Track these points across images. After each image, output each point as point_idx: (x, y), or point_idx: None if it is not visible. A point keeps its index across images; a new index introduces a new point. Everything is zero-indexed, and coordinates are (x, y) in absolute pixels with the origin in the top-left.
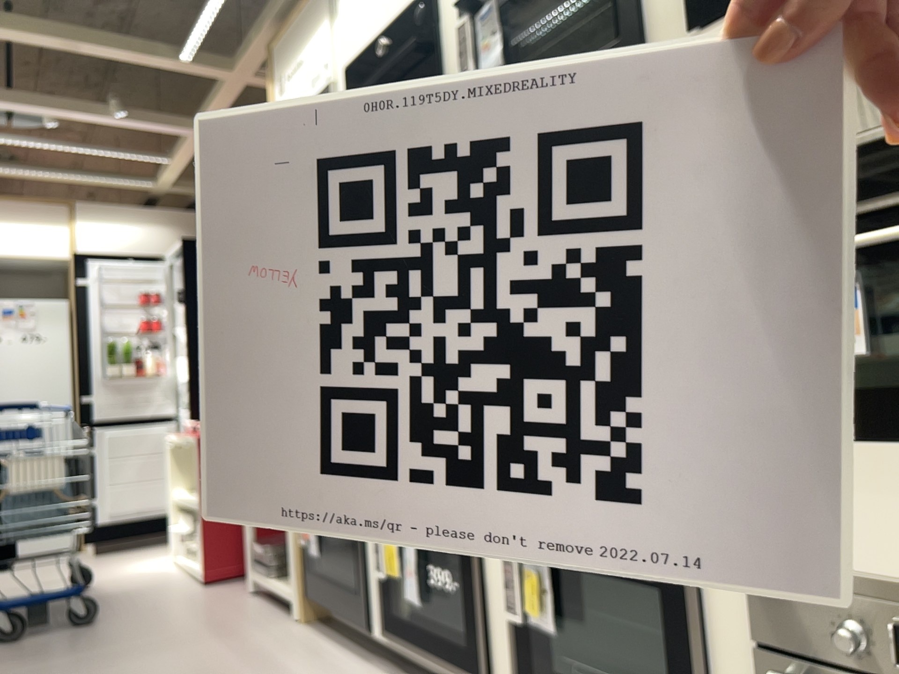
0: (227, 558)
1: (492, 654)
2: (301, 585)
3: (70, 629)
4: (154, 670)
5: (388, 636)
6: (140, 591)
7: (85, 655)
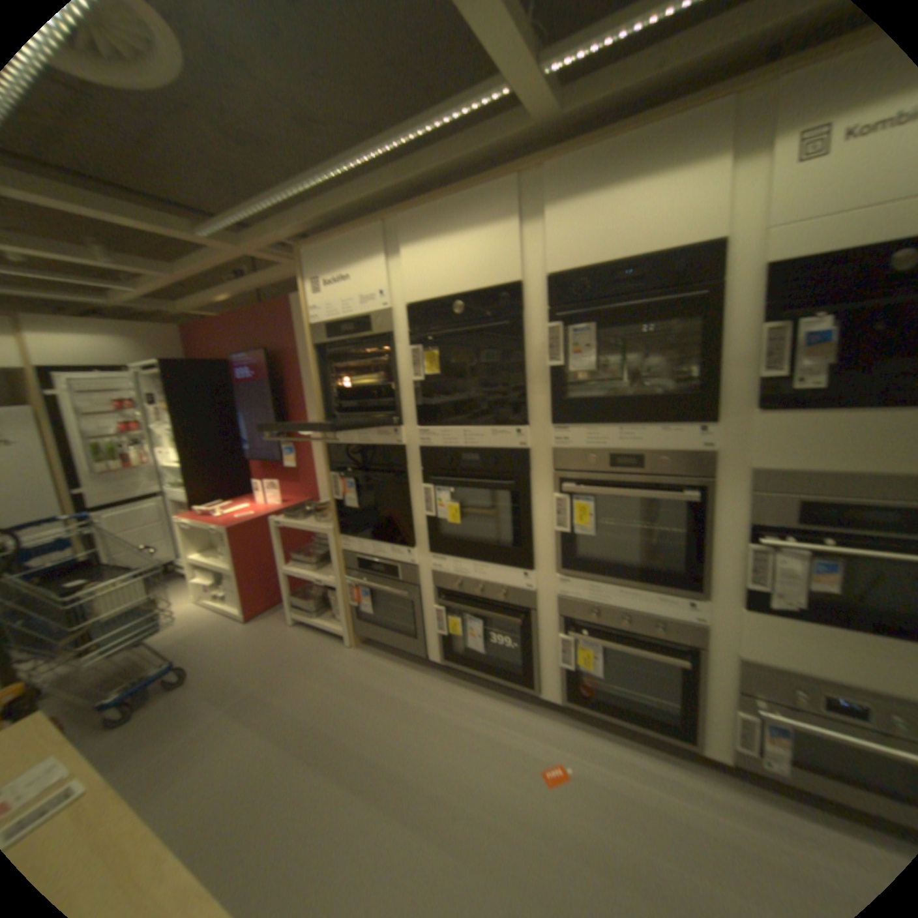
0: (260, 604)
1: (539, 678)
2: (352, 628)
3: (170, 695)
4: (284, 718)
5: (447, 663)
6: (195, 641)
7: (211, 719)
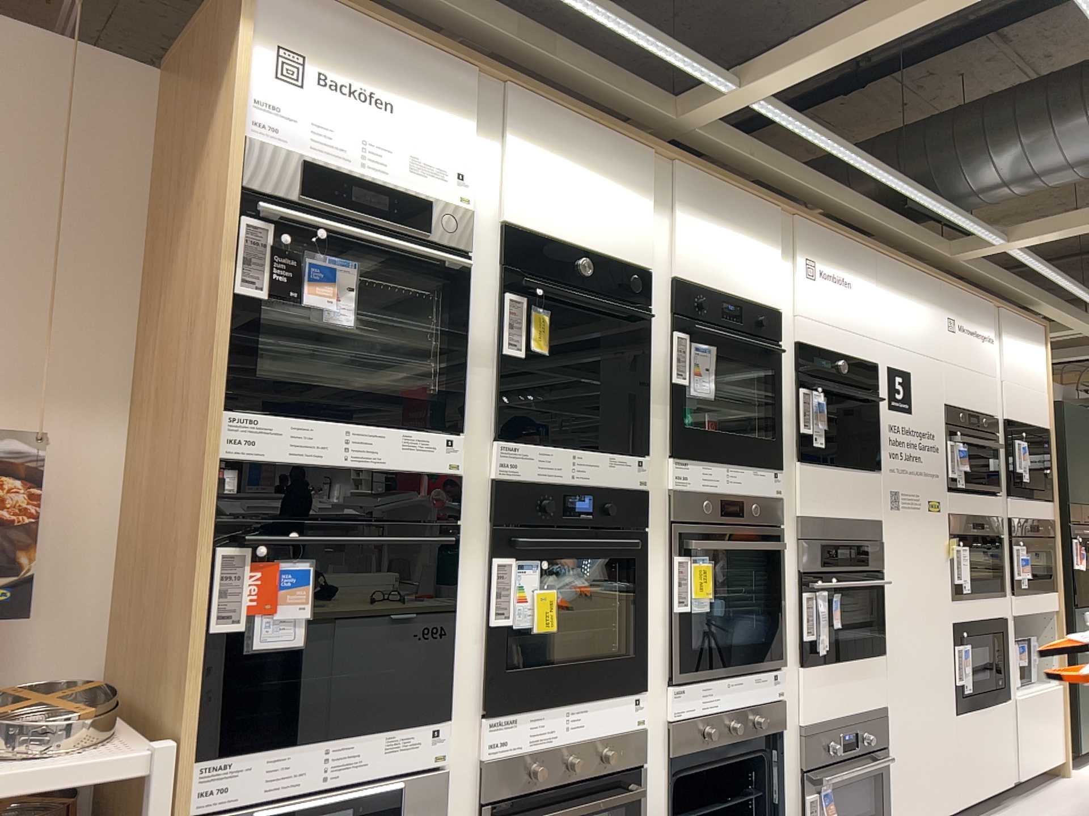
0: None
1: None
2: None
3: None
4: None
5: None
6: None
7: None
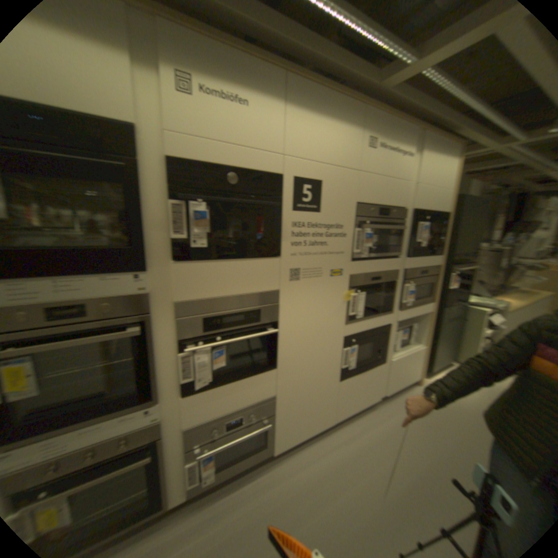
0: None
1: None
2: None
3: None
4: None
5: None
6: None
7: None
